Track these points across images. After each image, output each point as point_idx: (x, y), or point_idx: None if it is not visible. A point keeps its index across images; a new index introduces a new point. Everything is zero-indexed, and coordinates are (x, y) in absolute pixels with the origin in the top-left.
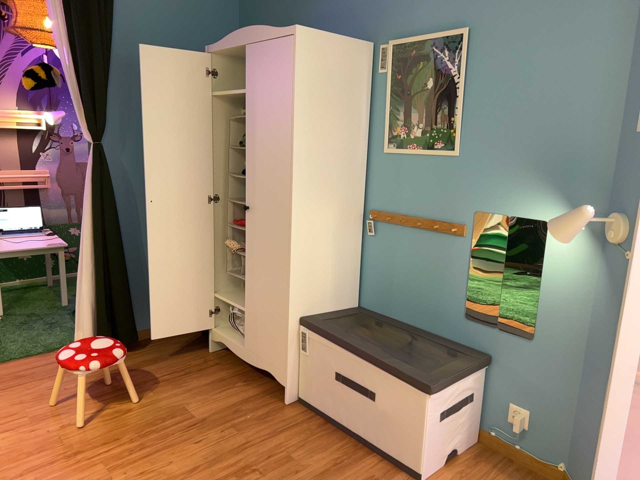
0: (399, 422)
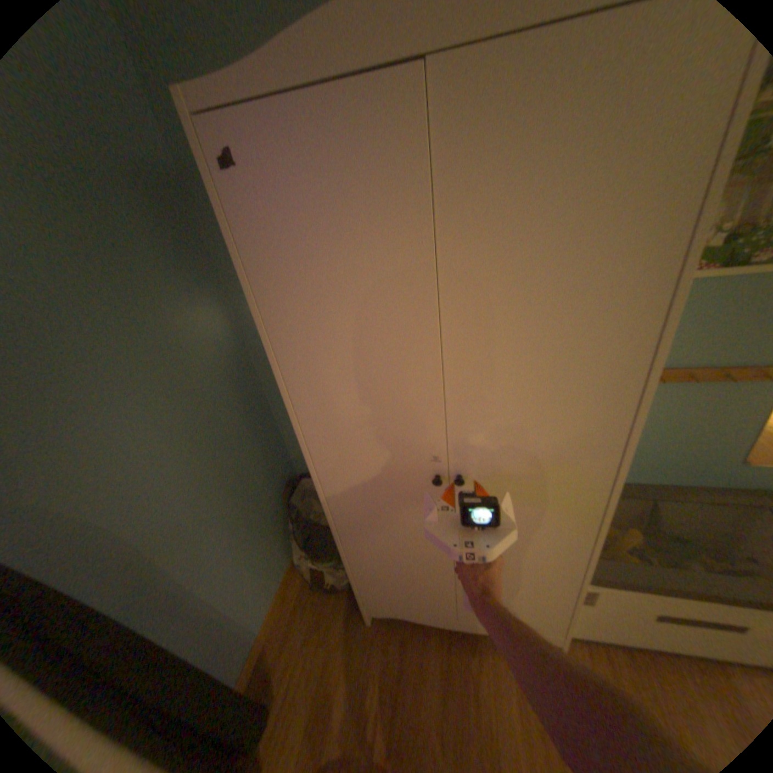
0: None
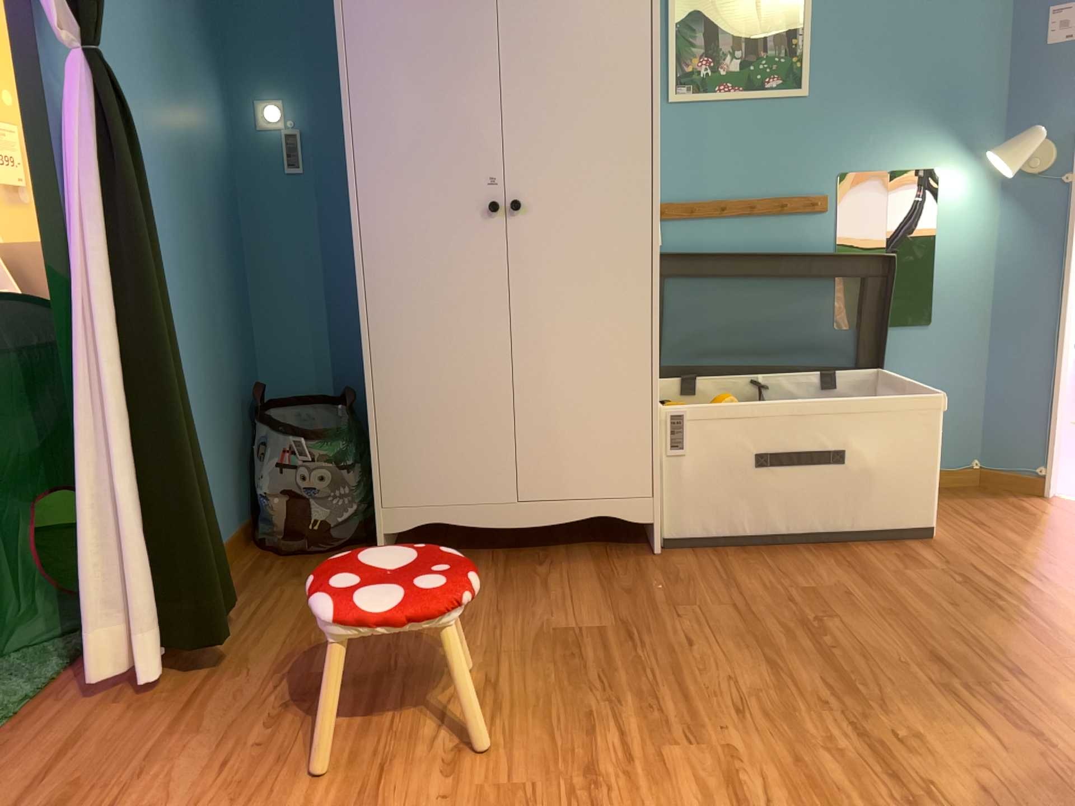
0: (888, 469)
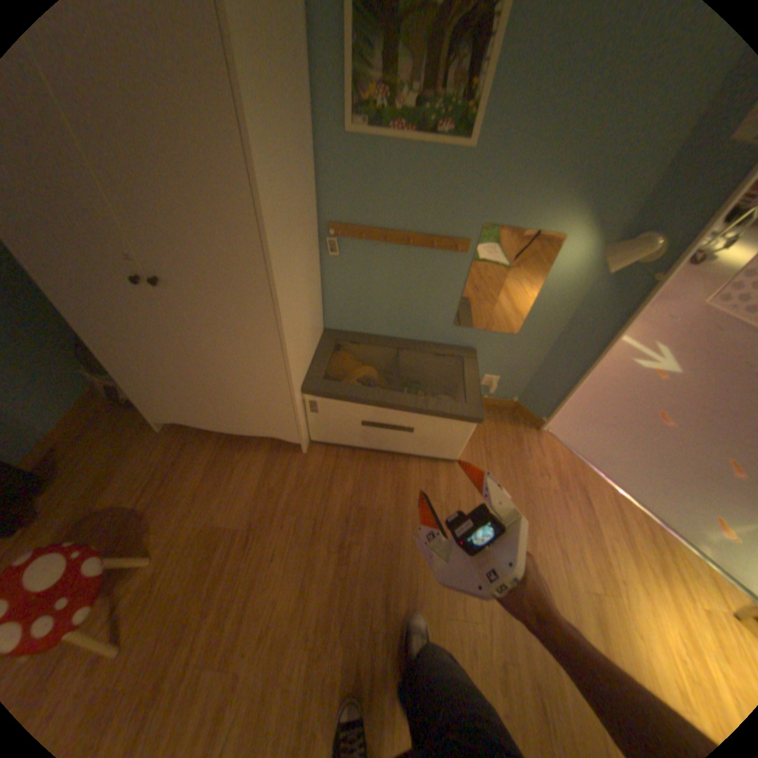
0: (441, 441)
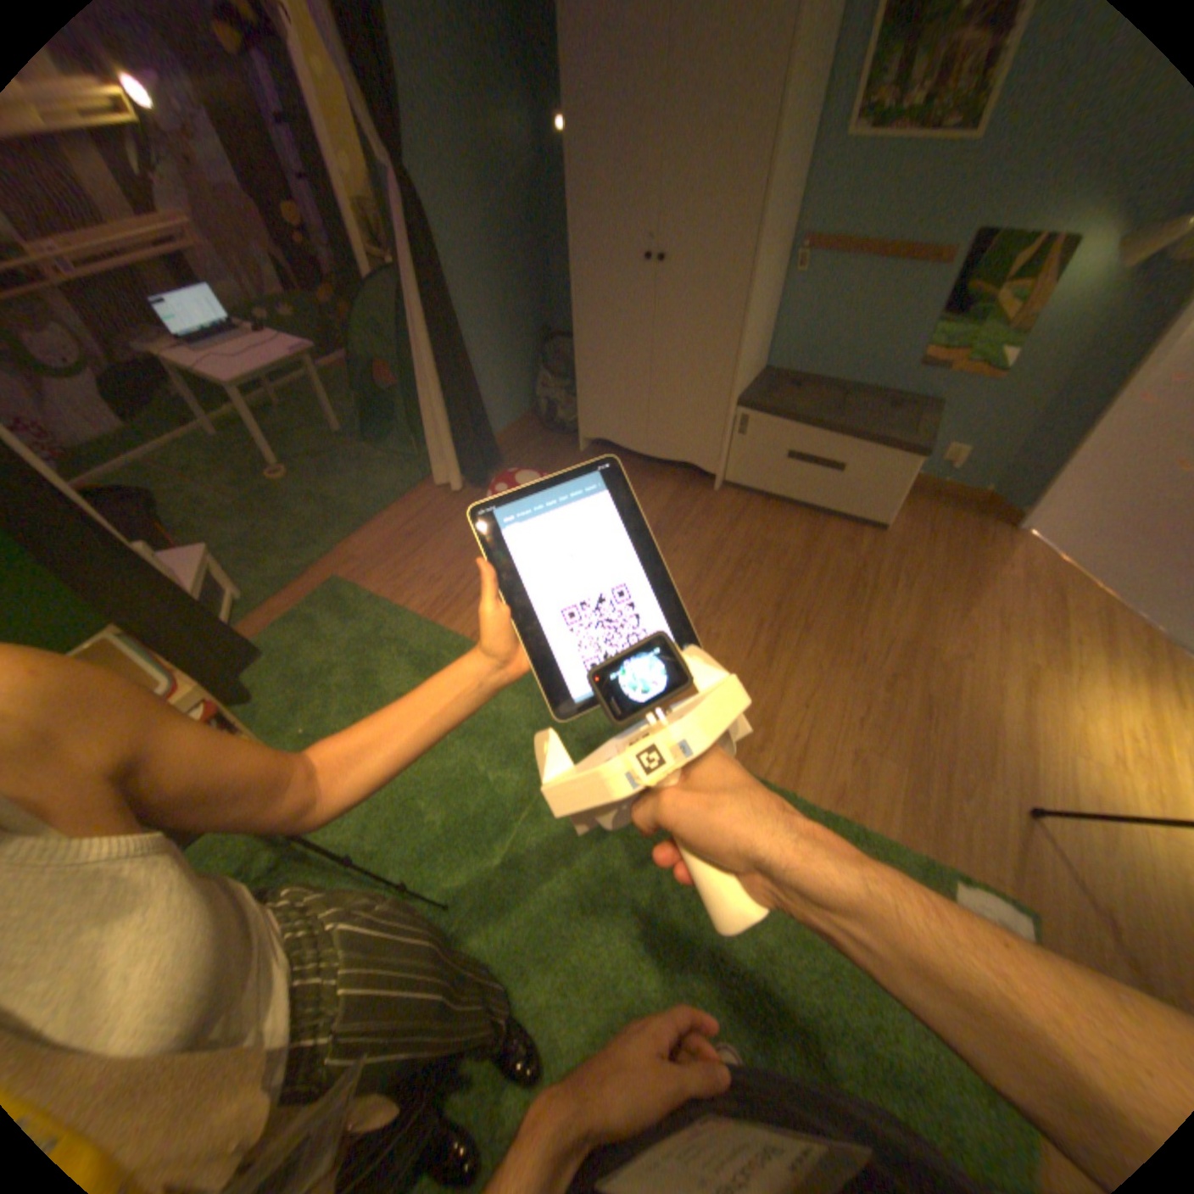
0: (875, 486)
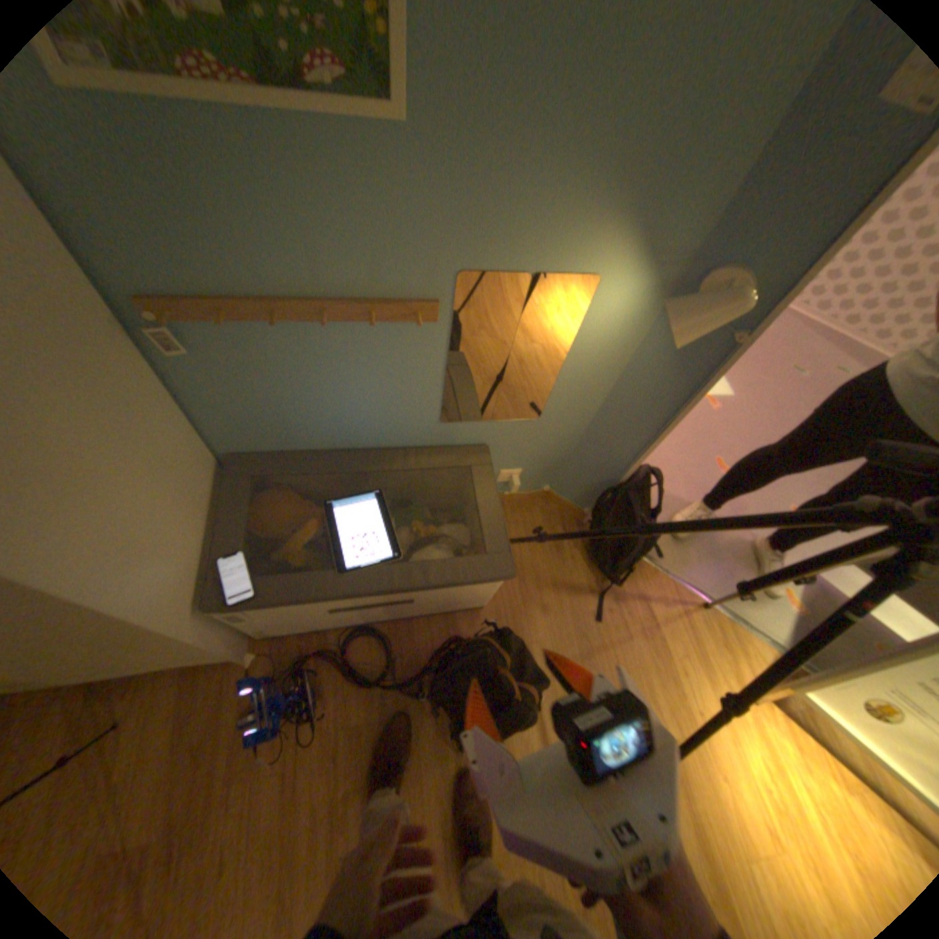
0: (453, 603)
